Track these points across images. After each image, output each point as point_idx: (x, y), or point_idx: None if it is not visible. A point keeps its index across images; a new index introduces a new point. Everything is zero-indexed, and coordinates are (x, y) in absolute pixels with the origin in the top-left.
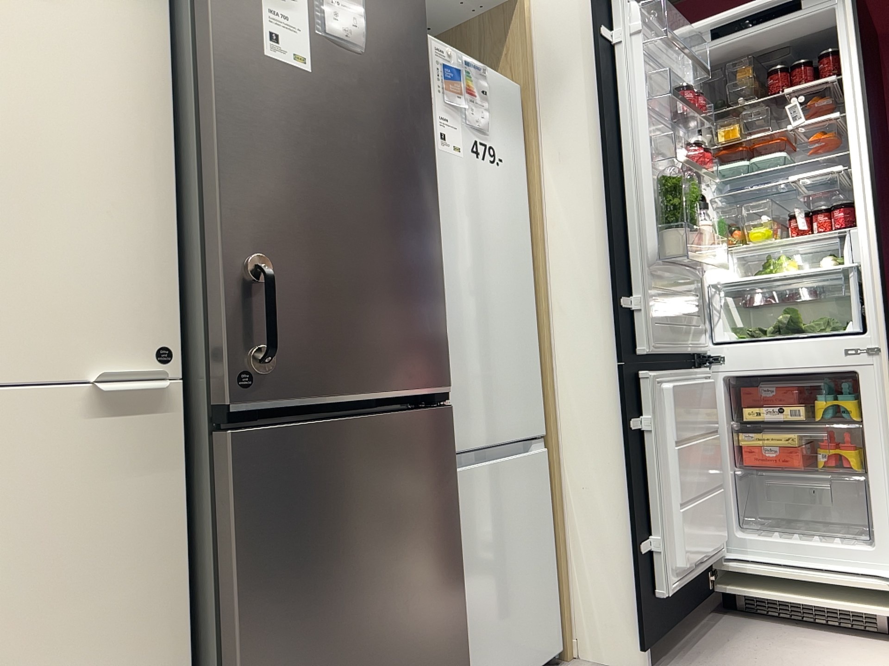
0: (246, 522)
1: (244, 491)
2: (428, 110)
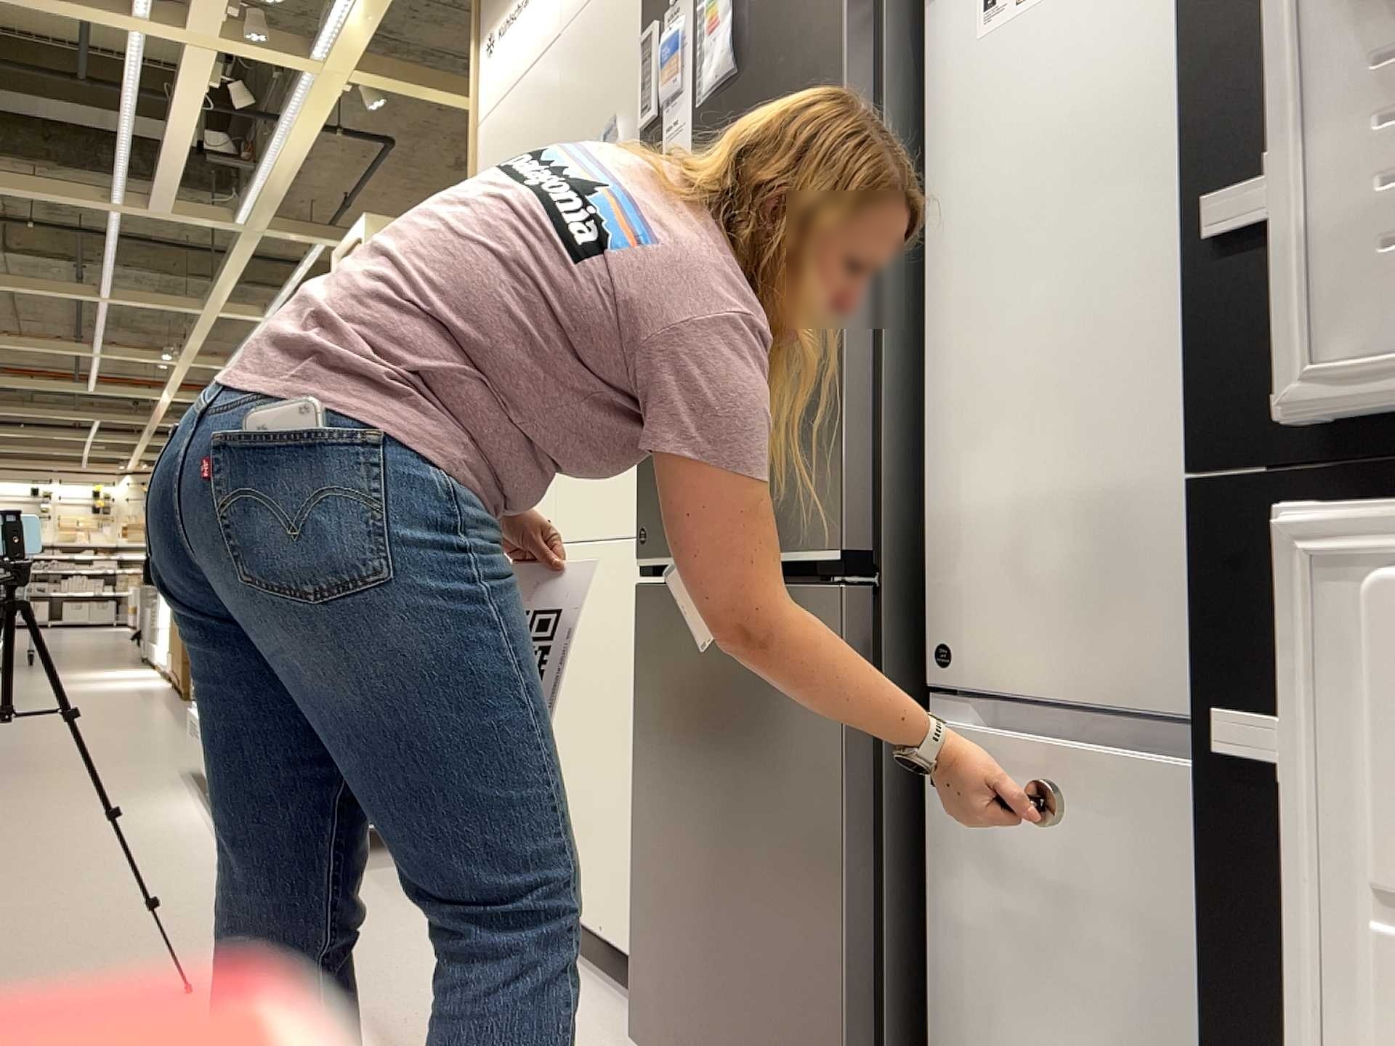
0: (641, 676)
1: (641, 646)
2: (837, 48)
